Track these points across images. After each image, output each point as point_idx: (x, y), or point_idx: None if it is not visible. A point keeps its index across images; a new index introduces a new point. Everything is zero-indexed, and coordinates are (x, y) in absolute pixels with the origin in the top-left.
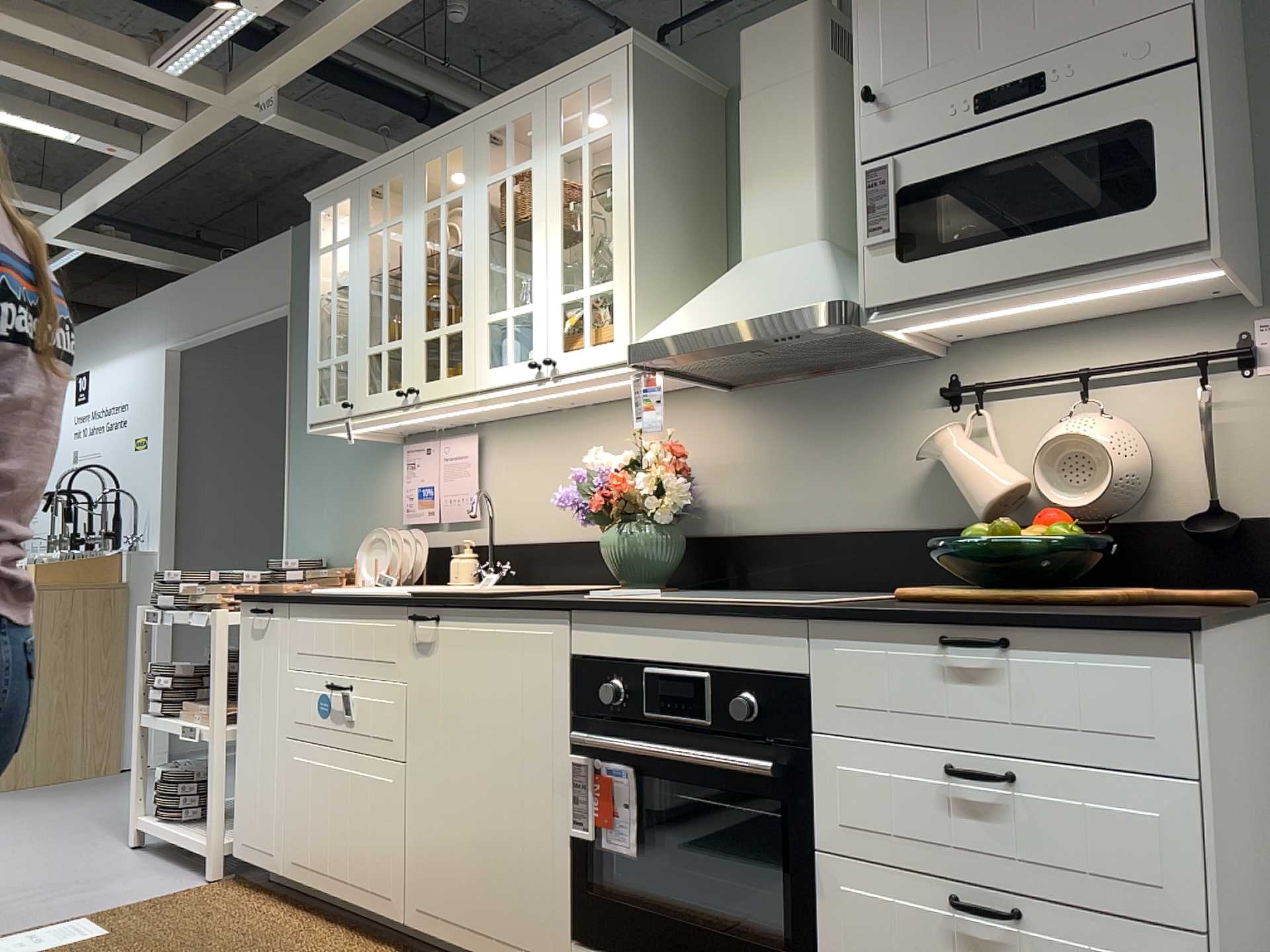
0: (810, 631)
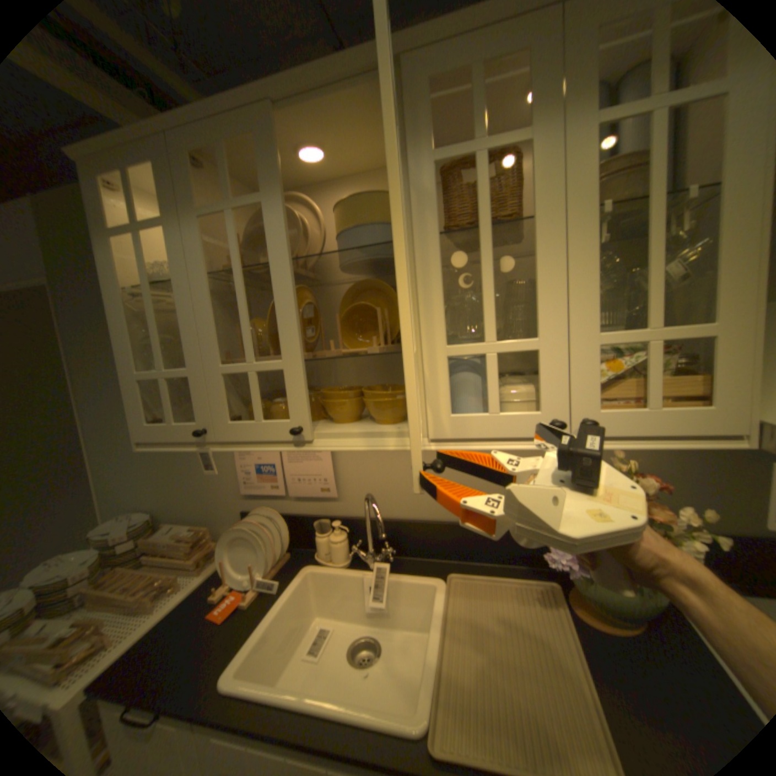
0: None
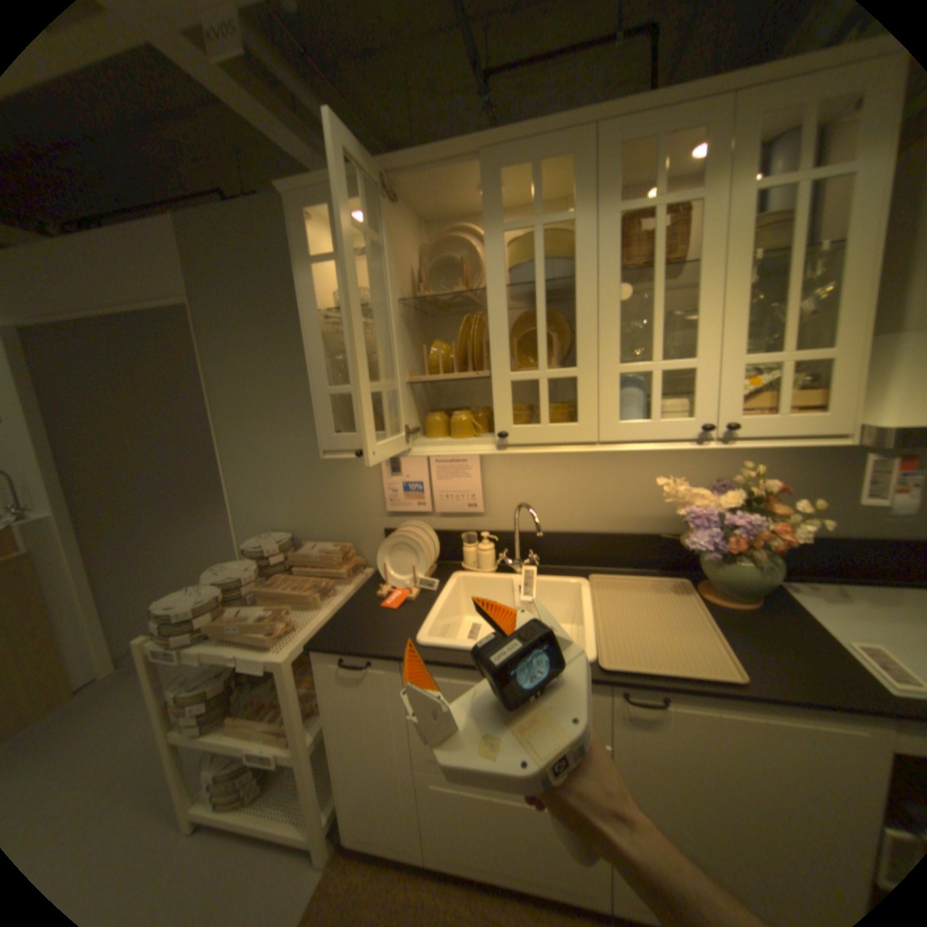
0: None
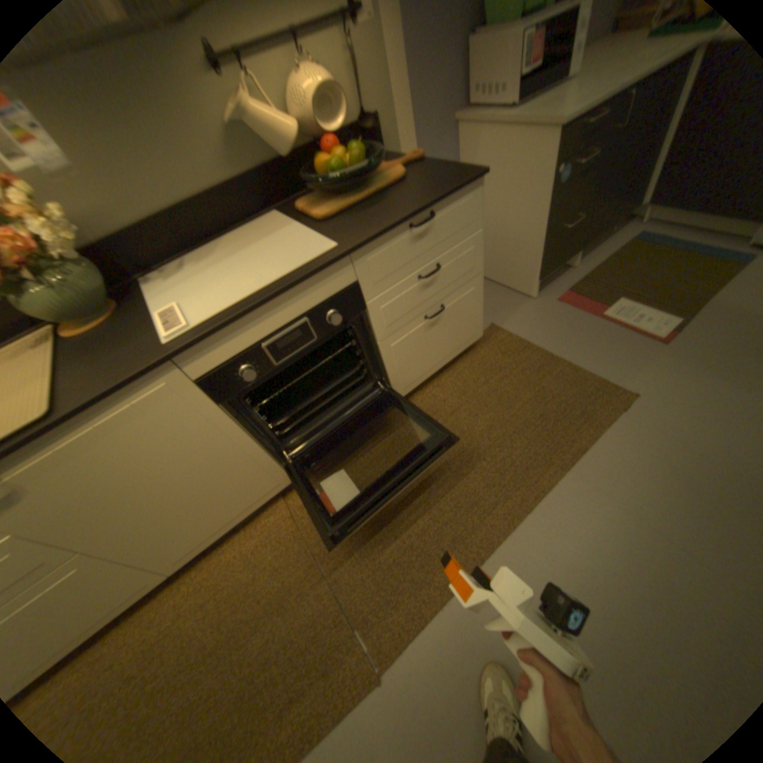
0: (351, 260)
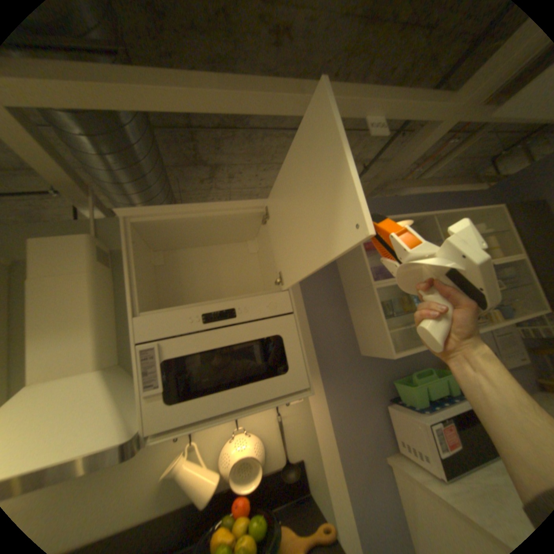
0: None
